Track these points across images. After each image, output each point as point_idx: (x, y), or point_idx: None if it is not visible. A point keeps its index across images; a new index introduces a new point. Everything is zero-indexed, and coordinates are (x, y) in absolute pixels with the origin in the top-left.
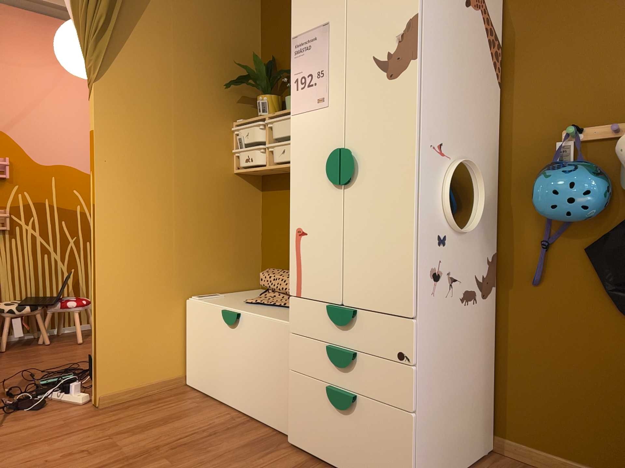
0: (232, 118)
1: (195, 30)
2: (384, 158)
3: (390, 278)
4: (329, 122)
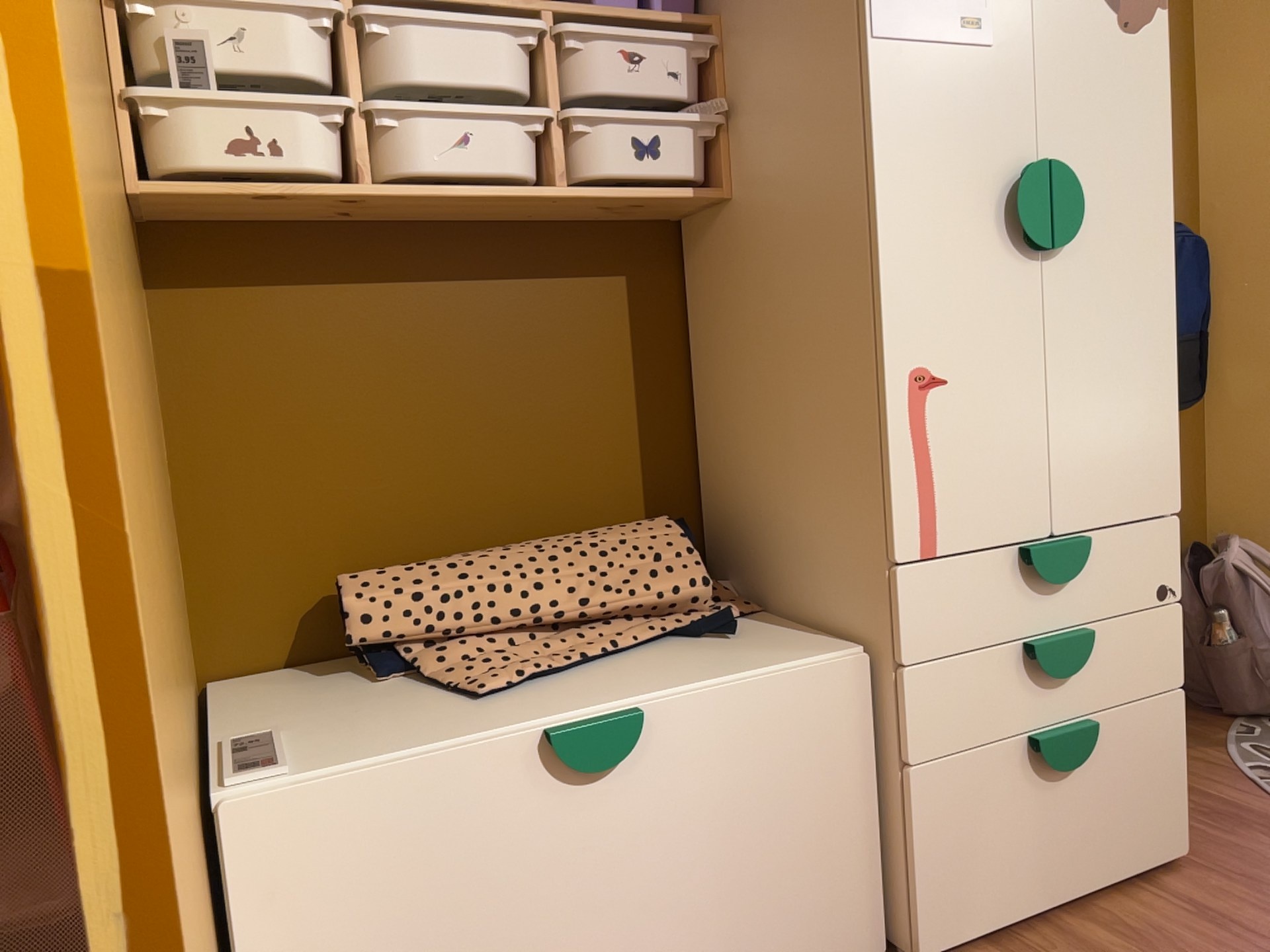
0: None
1: None
2: (1121, 198)
3: (1143, 447)
4: (999, 91)
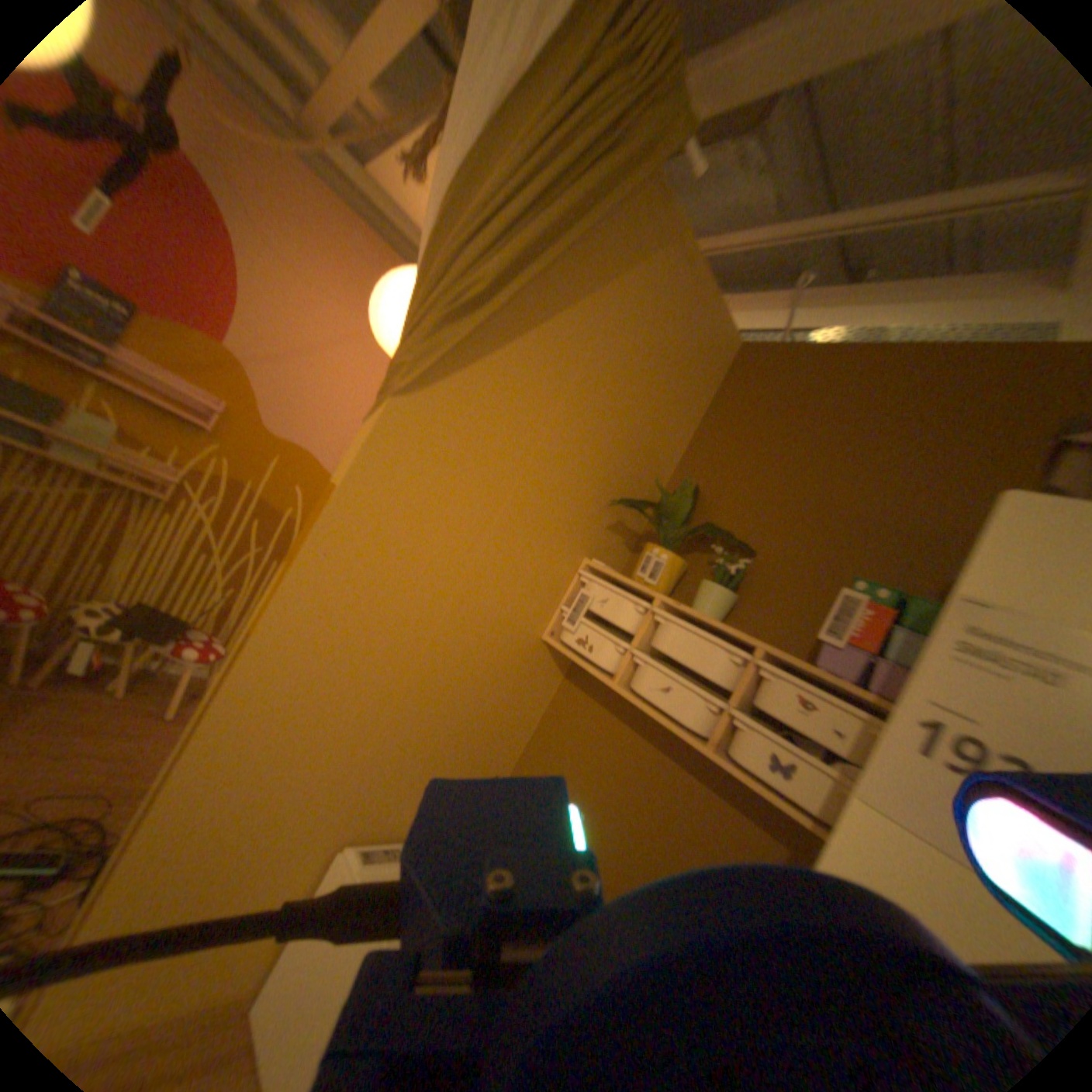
0: (586, 552)
1: (612, 389)
2: None
3: None
4: None
